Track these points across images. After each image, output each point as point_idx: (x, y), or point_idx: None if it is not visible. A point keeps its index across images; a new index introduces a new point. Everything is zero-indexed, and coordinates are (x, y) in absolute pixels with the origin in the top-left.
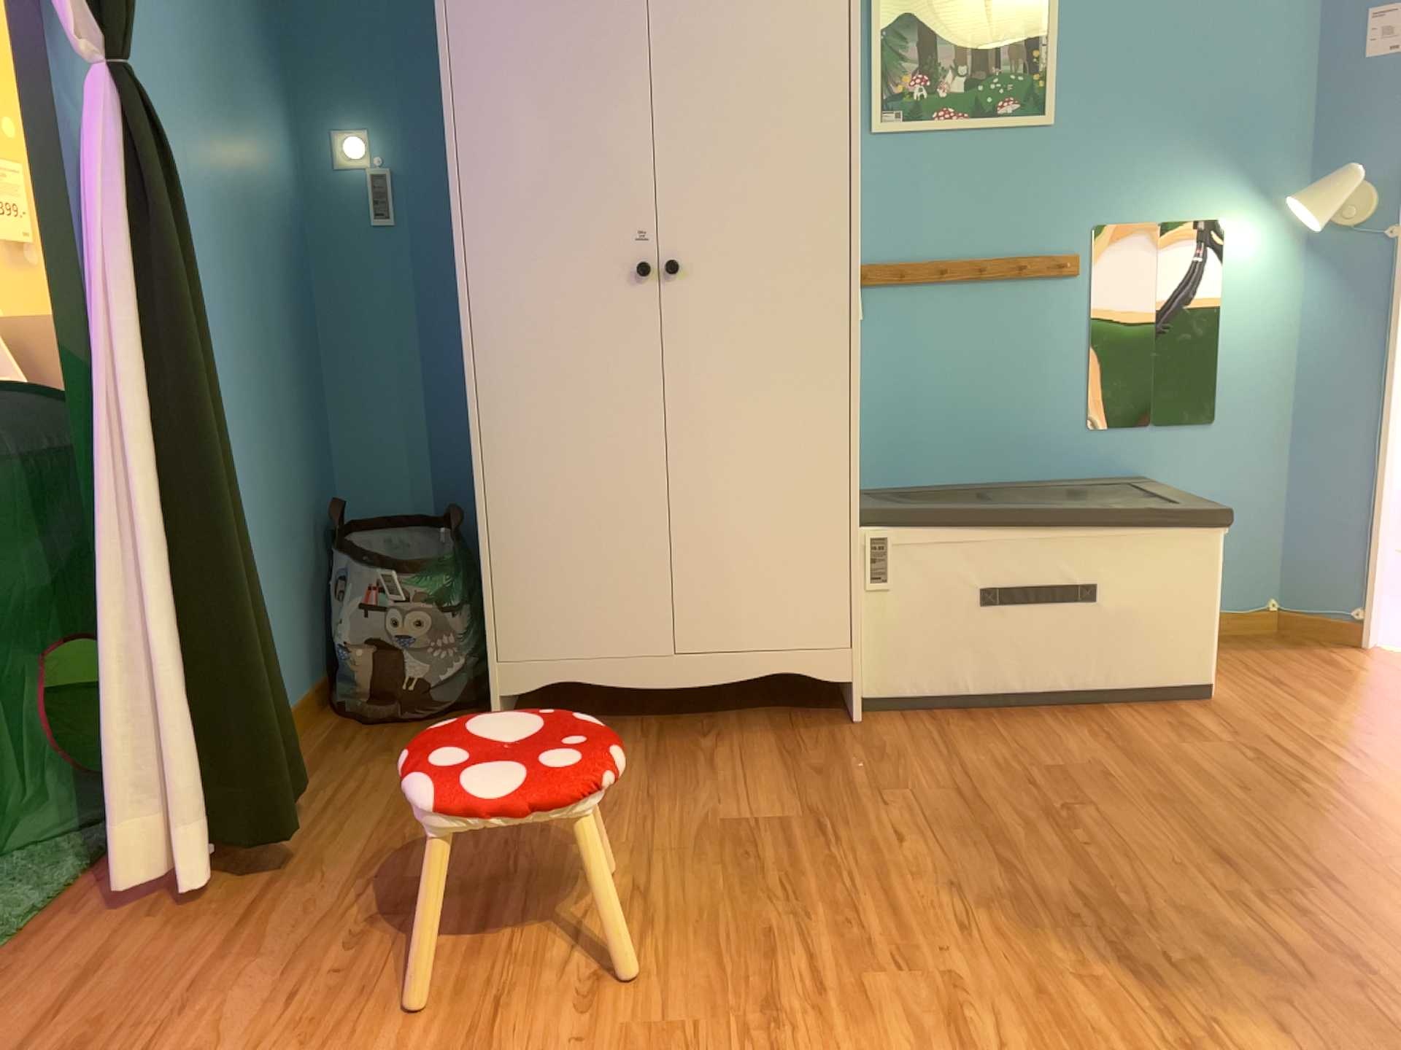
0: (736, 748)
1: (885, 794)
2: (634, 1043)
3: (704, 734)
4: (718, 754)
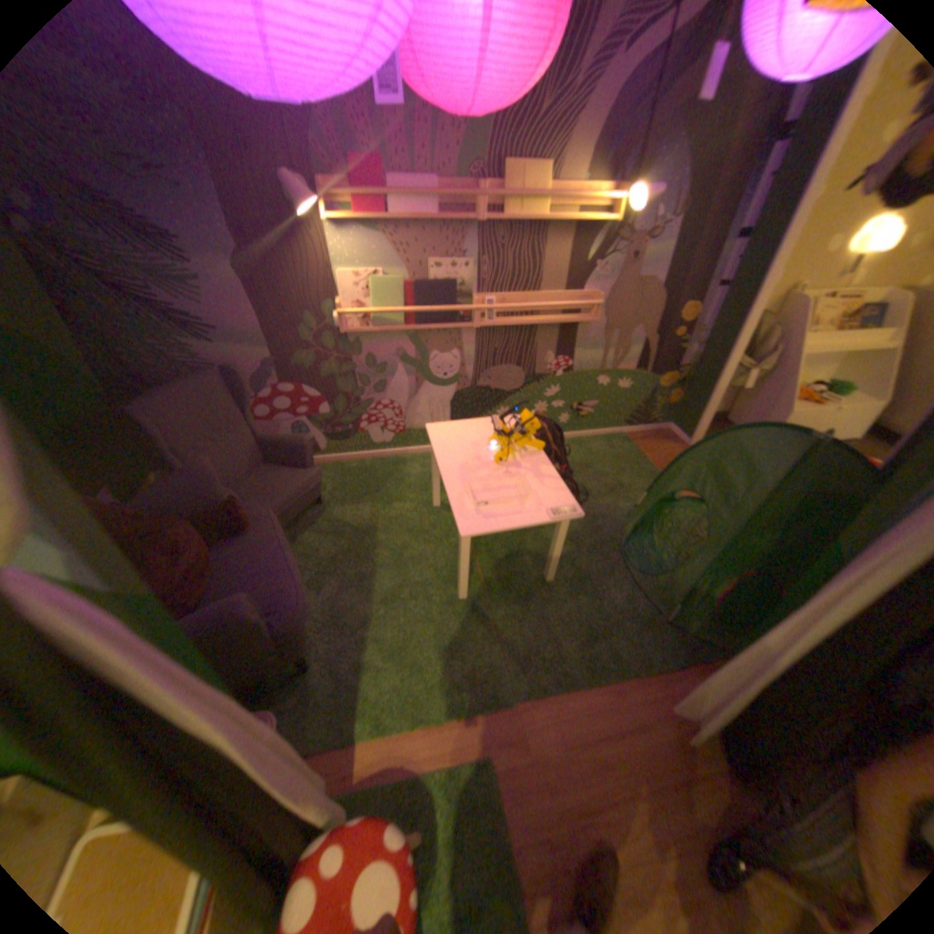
0: None
1: None
2: None
3: None
4: None
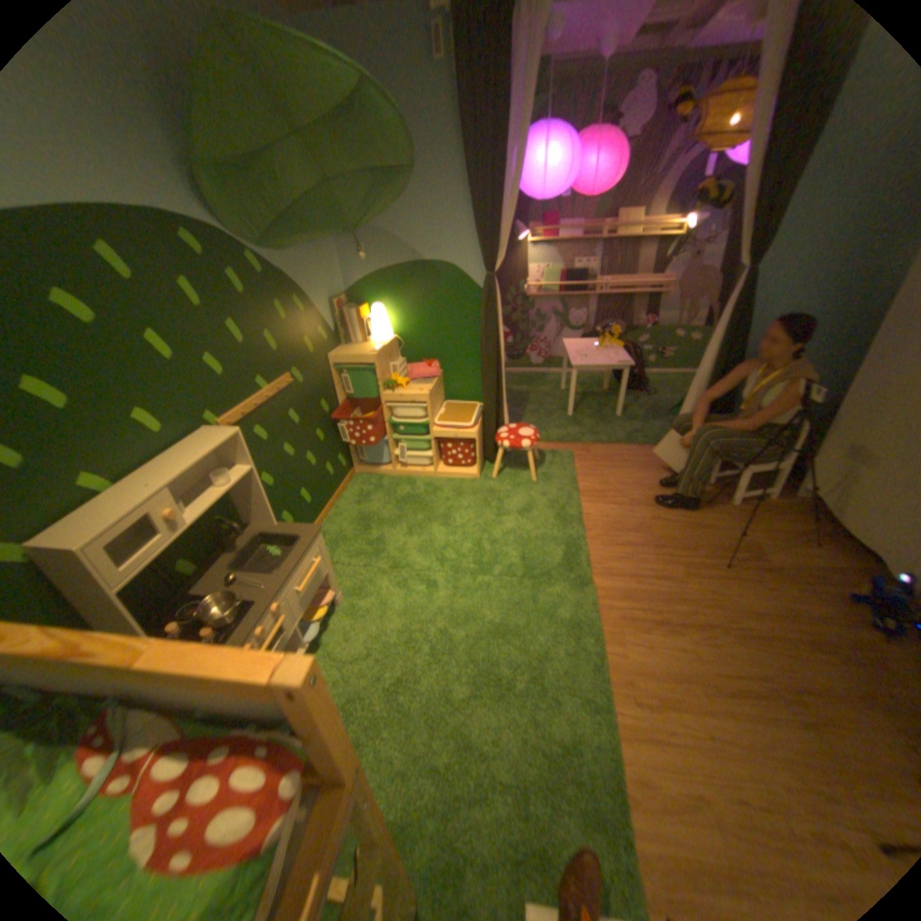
0: (829, 559)
1: (812, 598)
2: (643, 530)
3: (837, 550)
4: (817, 553)
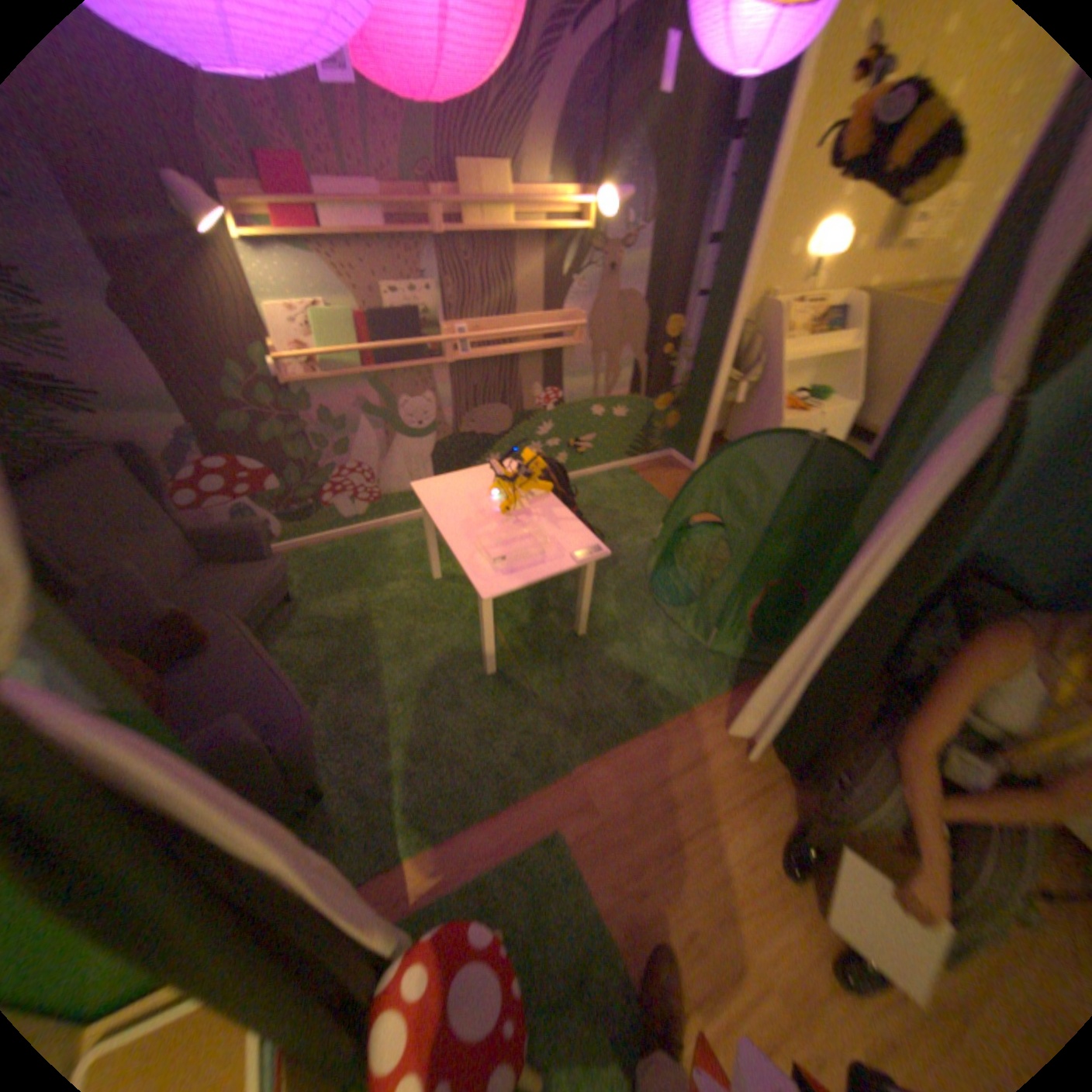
0: None
1: None
2: None
3: None
4: None
